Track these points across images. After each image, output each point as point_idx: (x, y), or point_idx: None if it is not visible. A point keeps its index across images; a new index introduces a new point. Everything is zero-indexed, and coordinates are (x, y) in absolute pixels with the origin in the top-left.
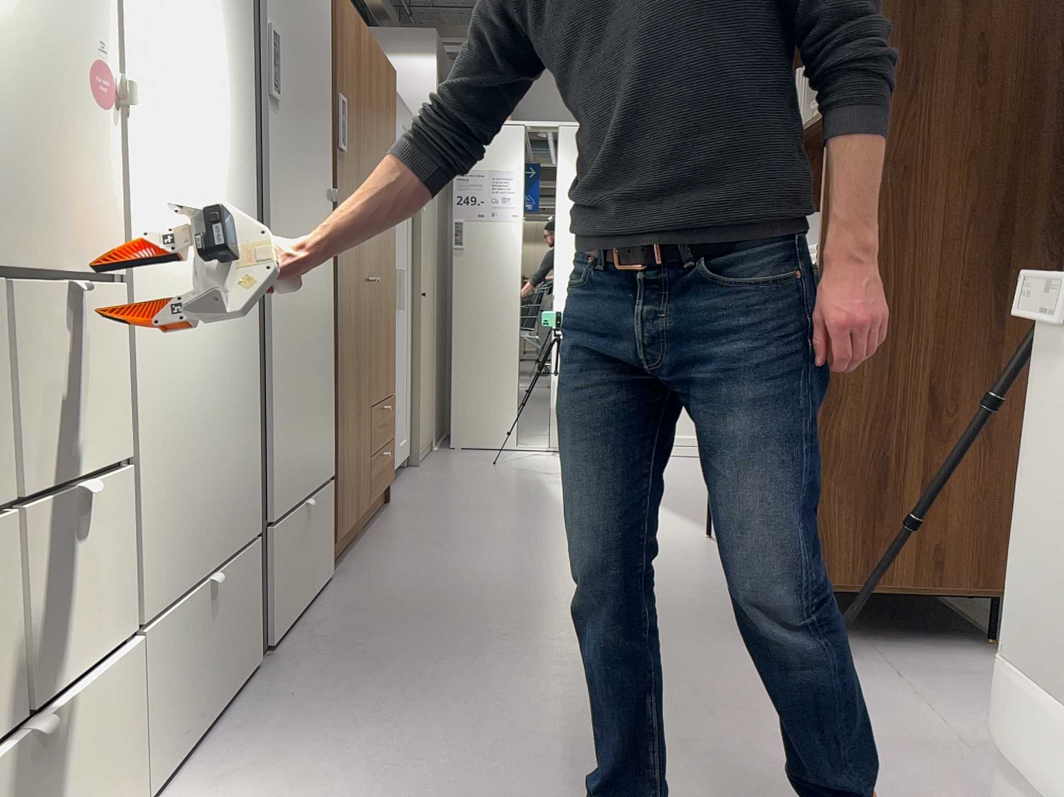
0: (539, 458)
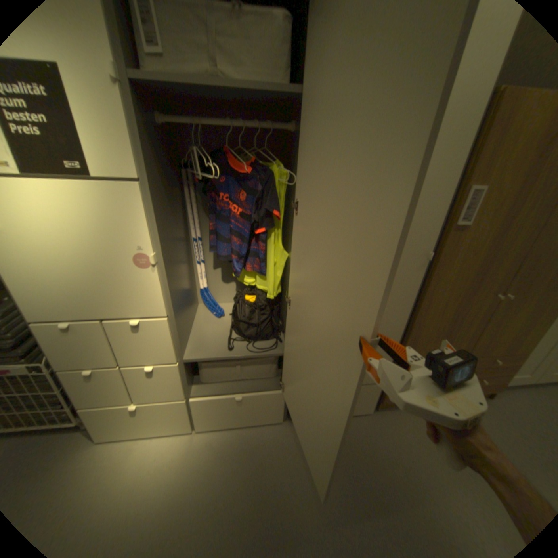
0: None
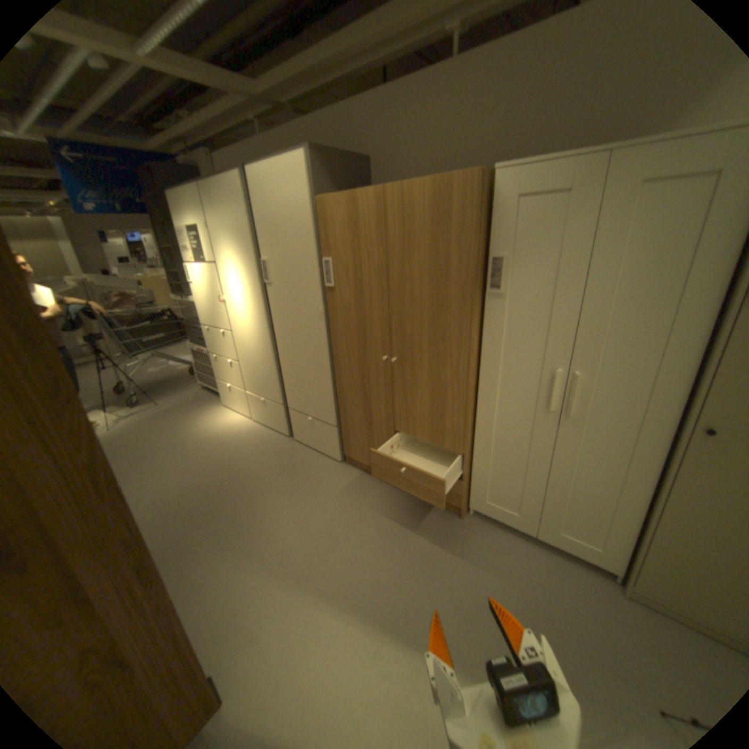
0: None
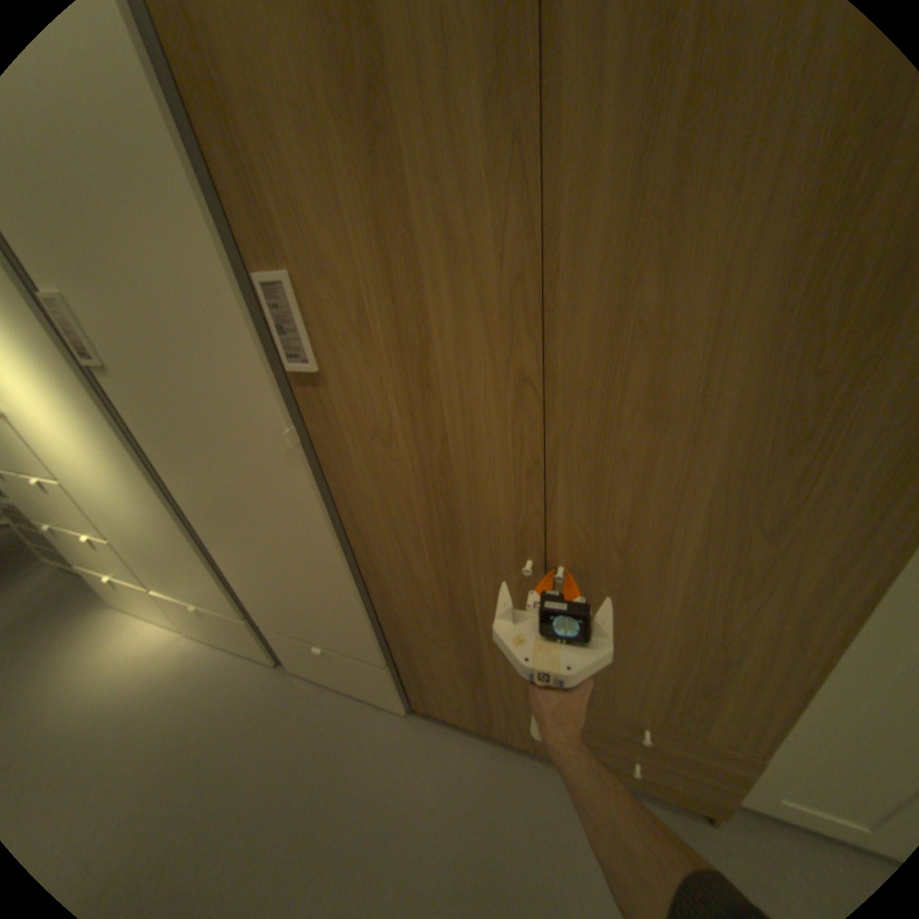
0: None
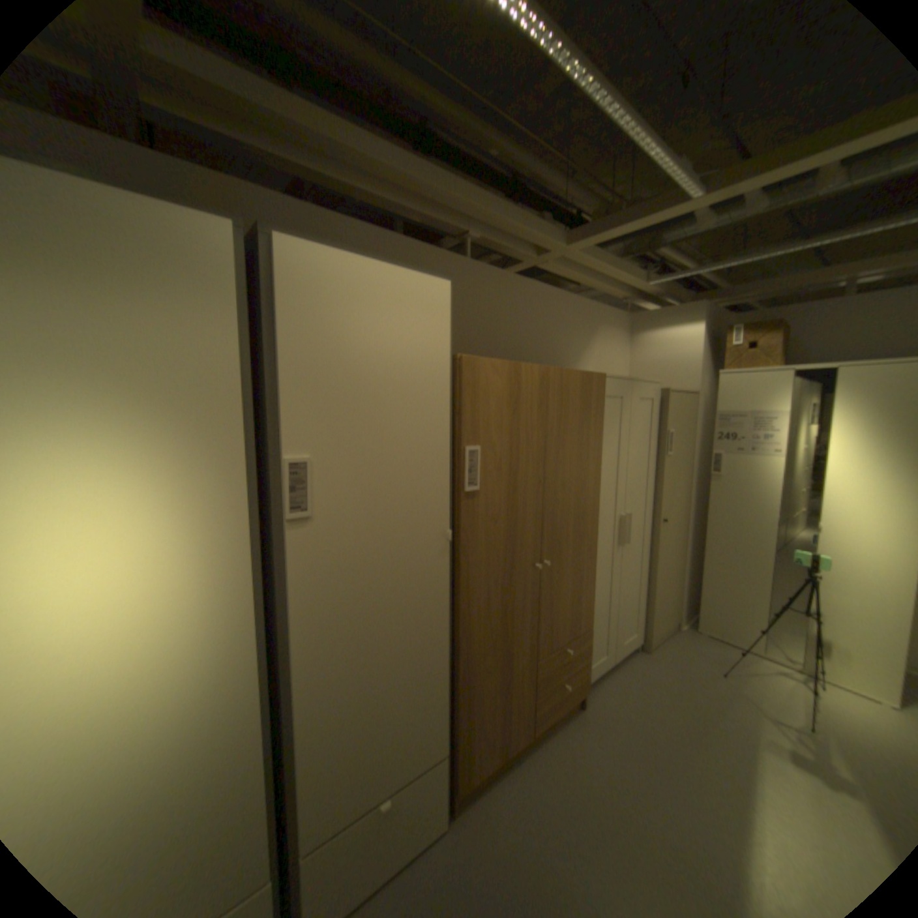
0: (784, 682)
